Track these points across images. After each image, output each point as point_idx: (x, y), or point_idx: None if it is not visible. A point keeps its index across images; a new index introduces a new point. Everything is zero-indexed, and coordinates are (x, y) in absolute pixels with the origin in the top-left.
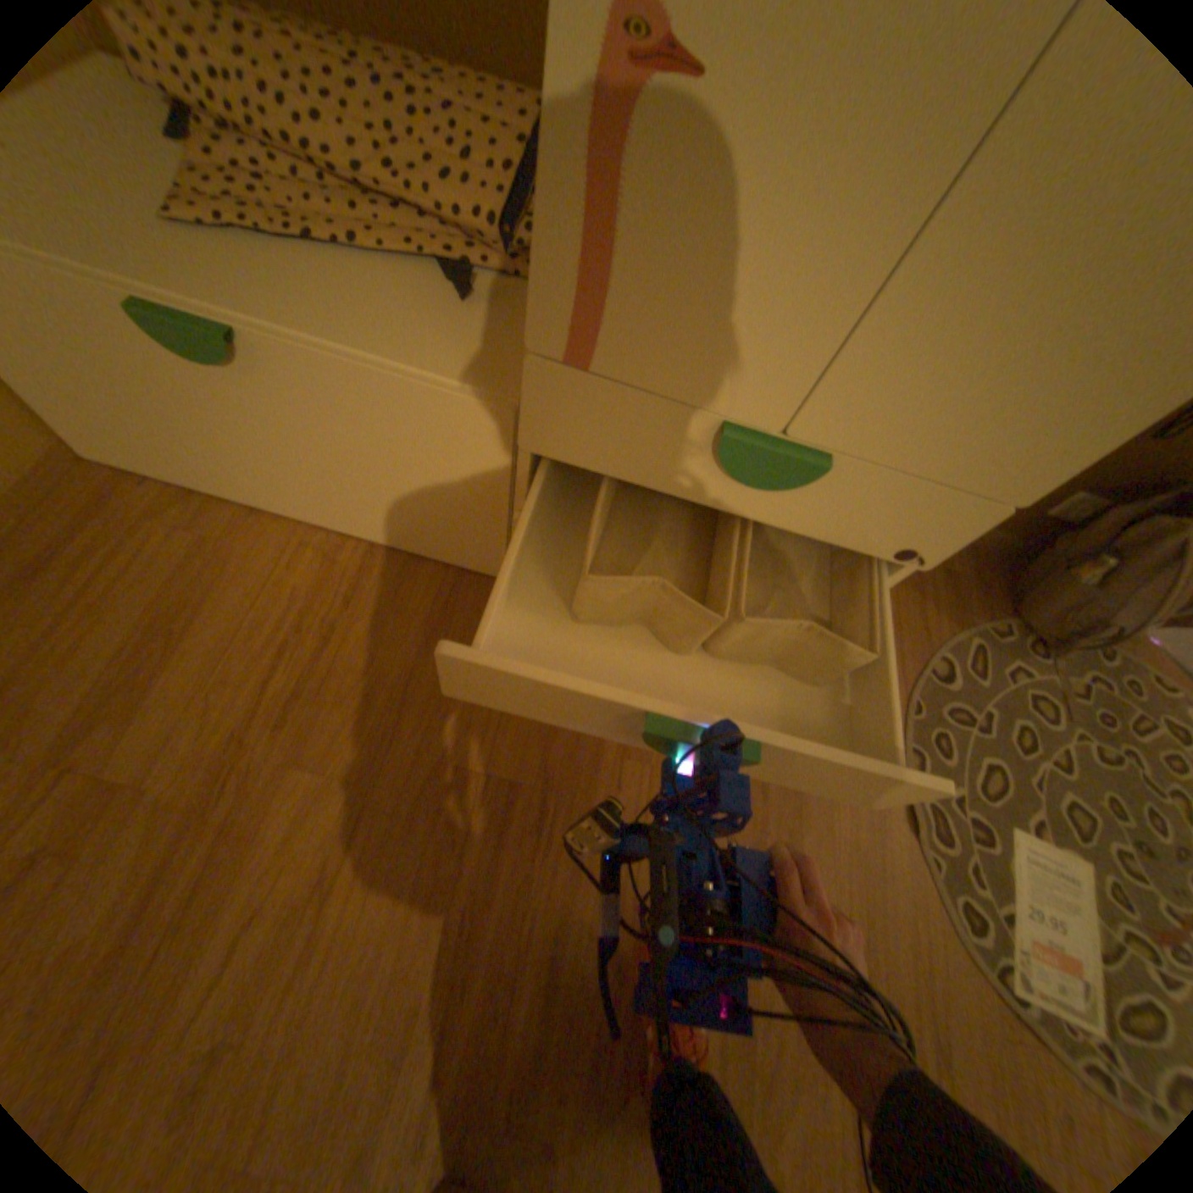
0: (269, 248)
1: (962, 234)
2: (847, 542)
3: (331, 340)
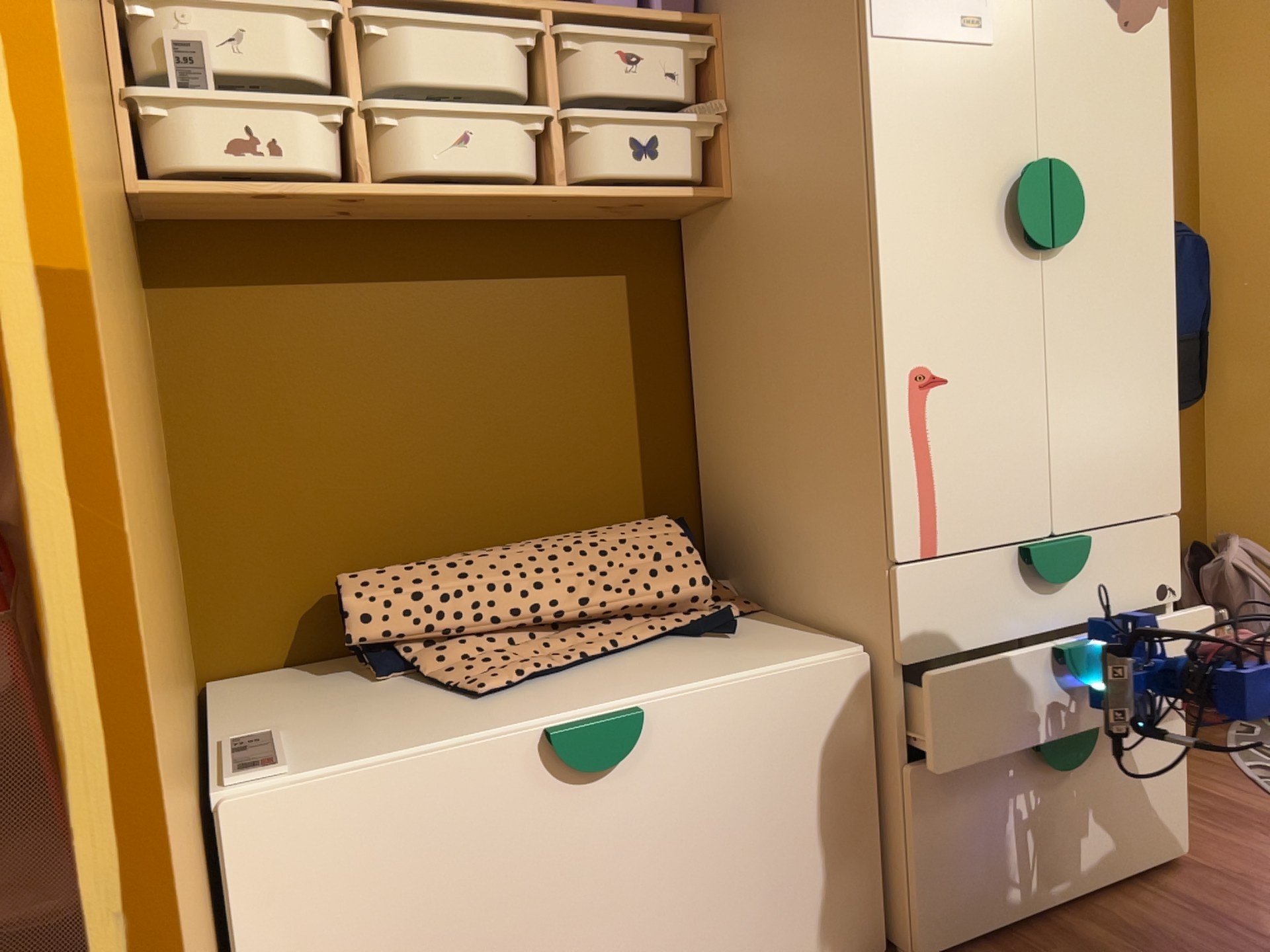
0: (573, 678)
1: (1064, 395)
2: (1131, 607)
3: (711, 684)
